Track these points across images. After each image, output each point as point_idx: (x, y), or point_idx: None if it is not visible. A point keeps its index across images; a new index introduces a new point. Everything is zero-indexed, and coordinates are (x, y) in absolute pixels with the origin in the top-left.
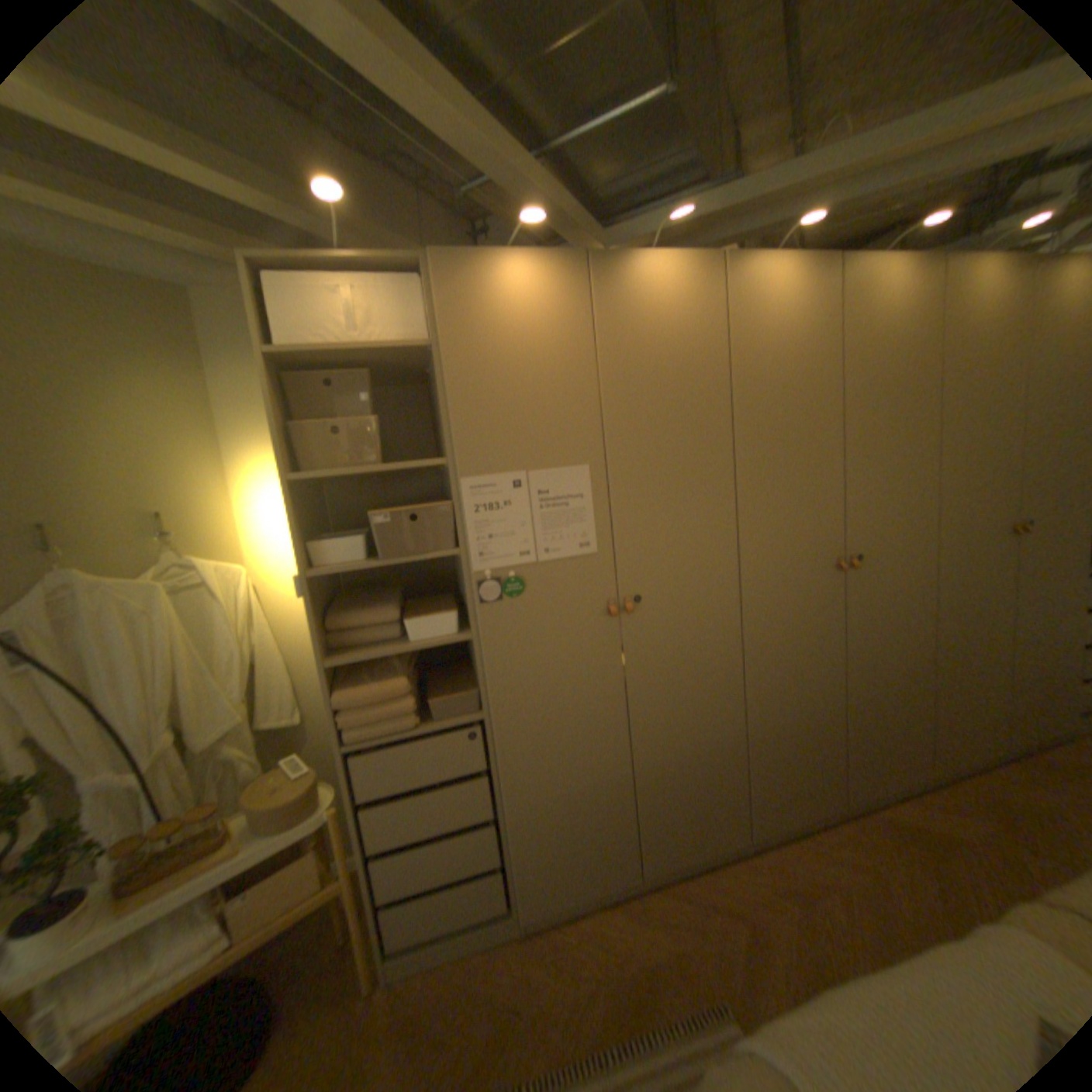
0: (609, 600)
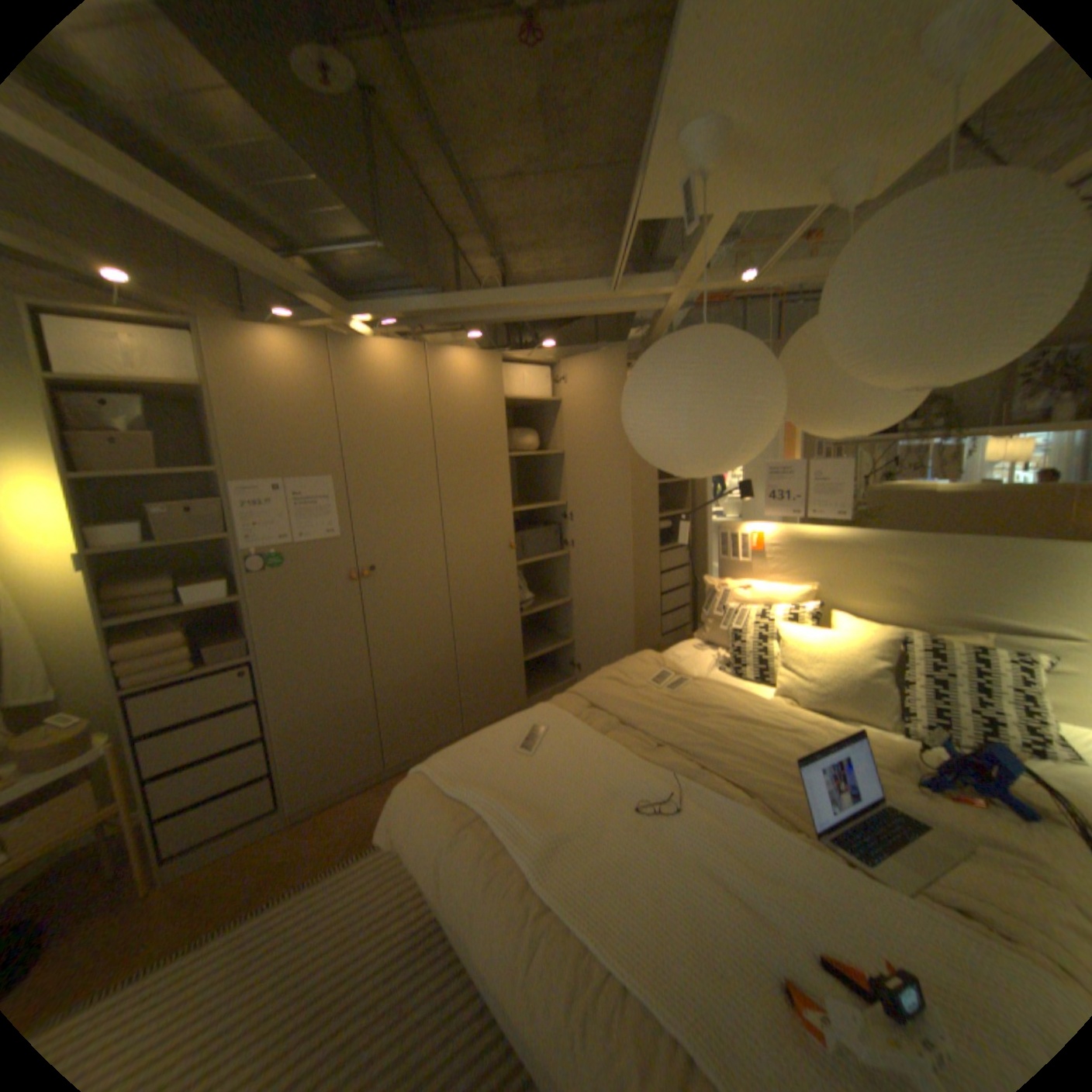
0: (351, 570)
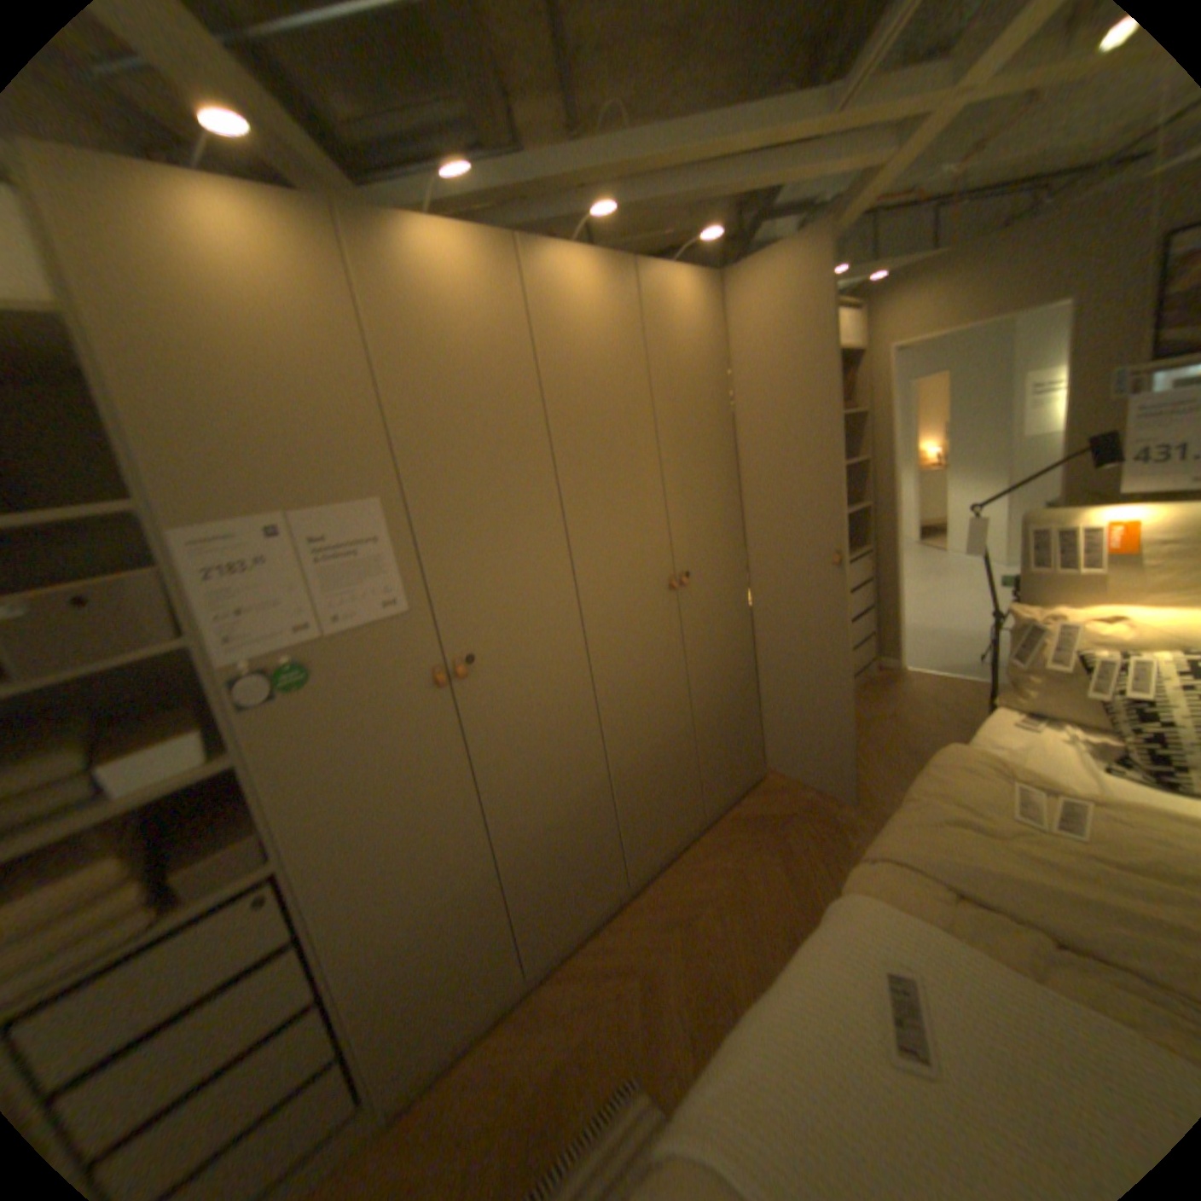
0: (436, 665)
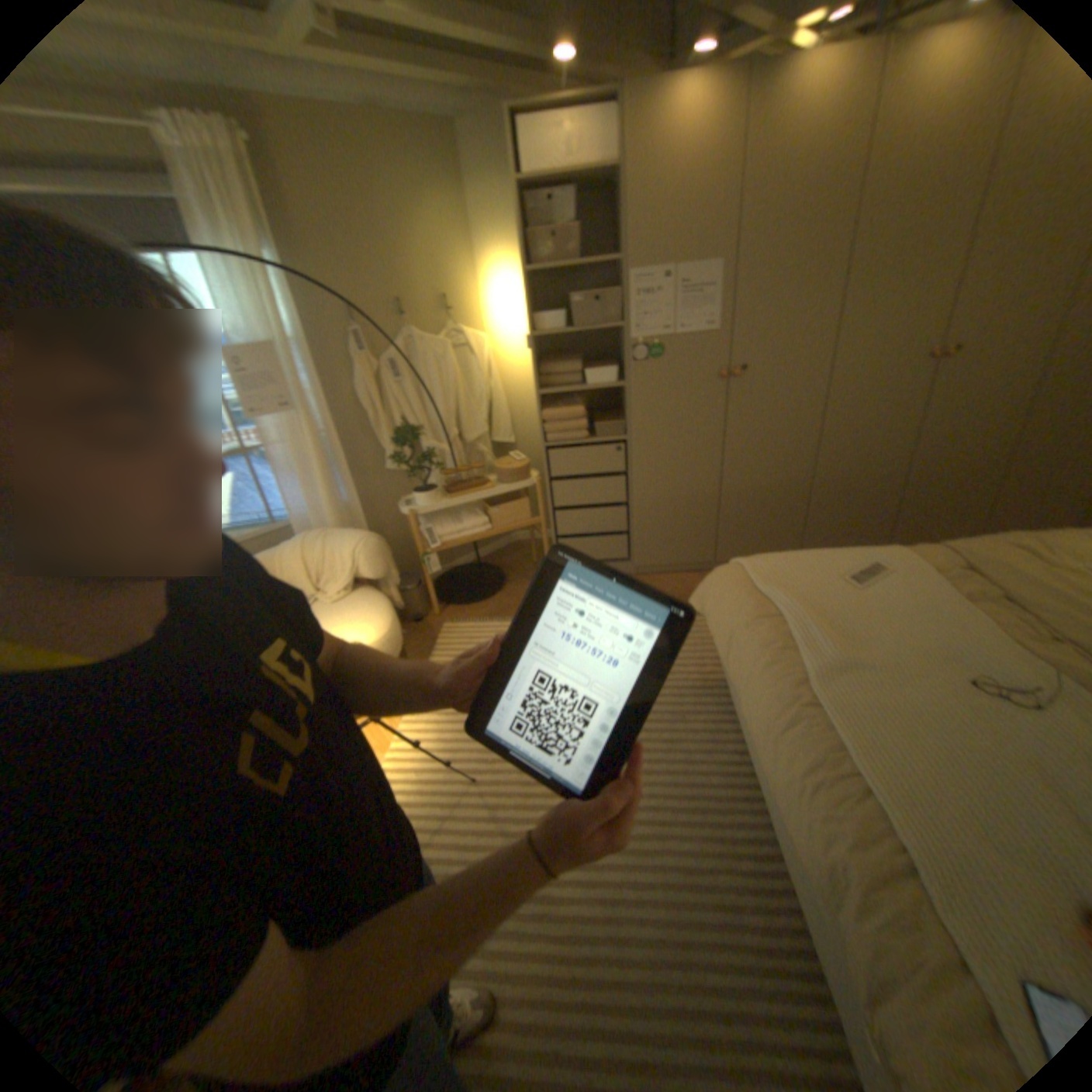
0: (723, 367)
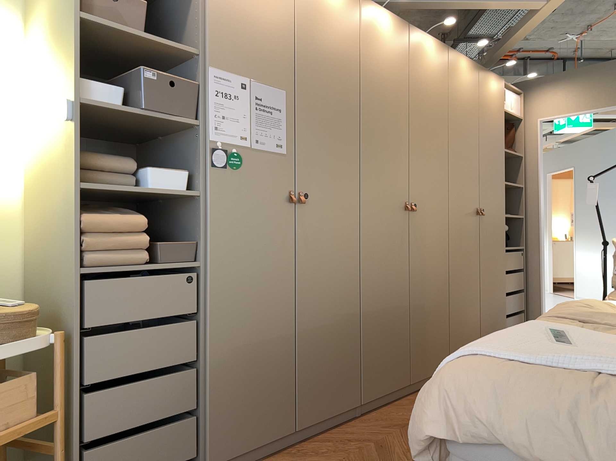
0: (291, 190)
